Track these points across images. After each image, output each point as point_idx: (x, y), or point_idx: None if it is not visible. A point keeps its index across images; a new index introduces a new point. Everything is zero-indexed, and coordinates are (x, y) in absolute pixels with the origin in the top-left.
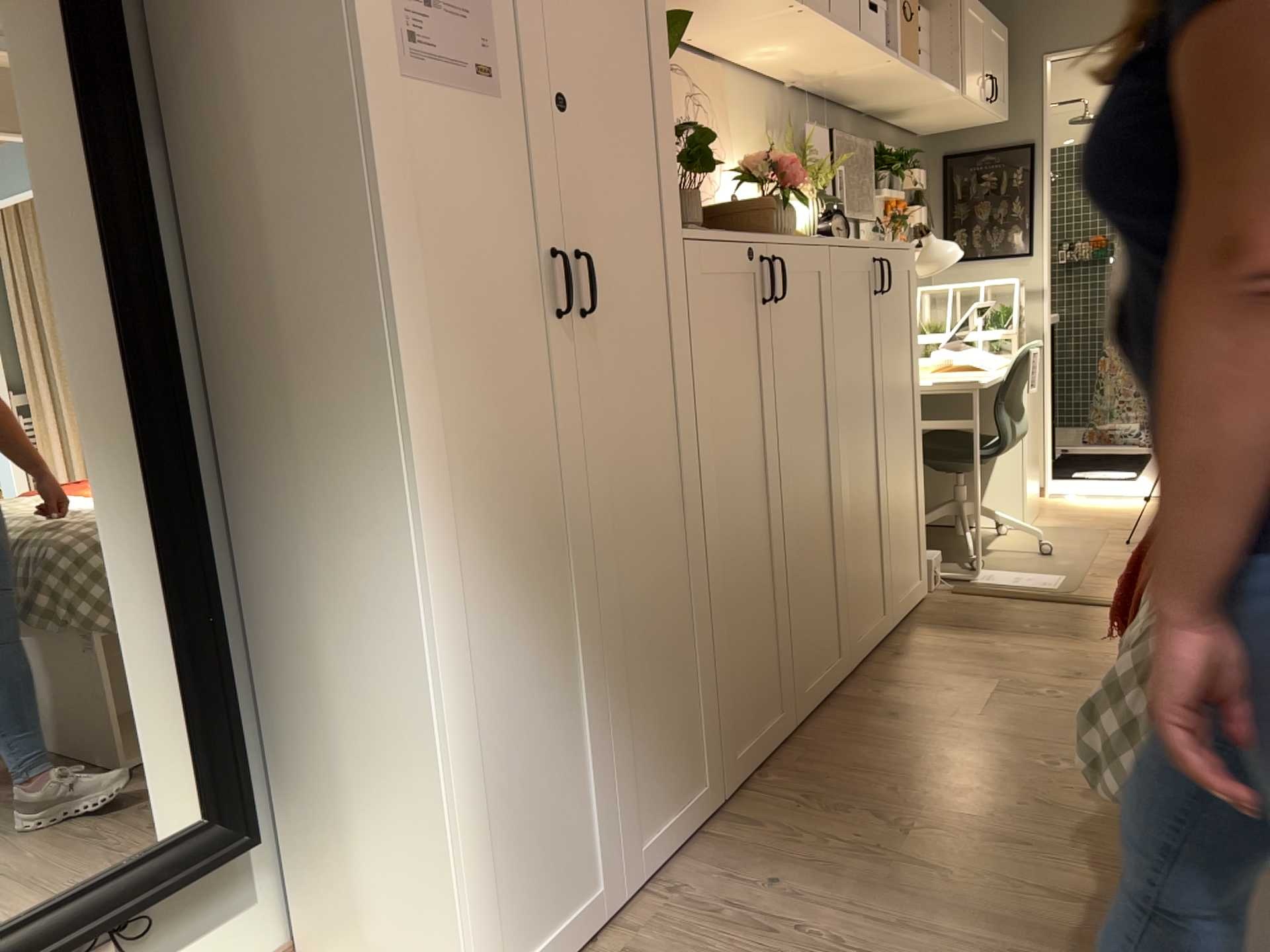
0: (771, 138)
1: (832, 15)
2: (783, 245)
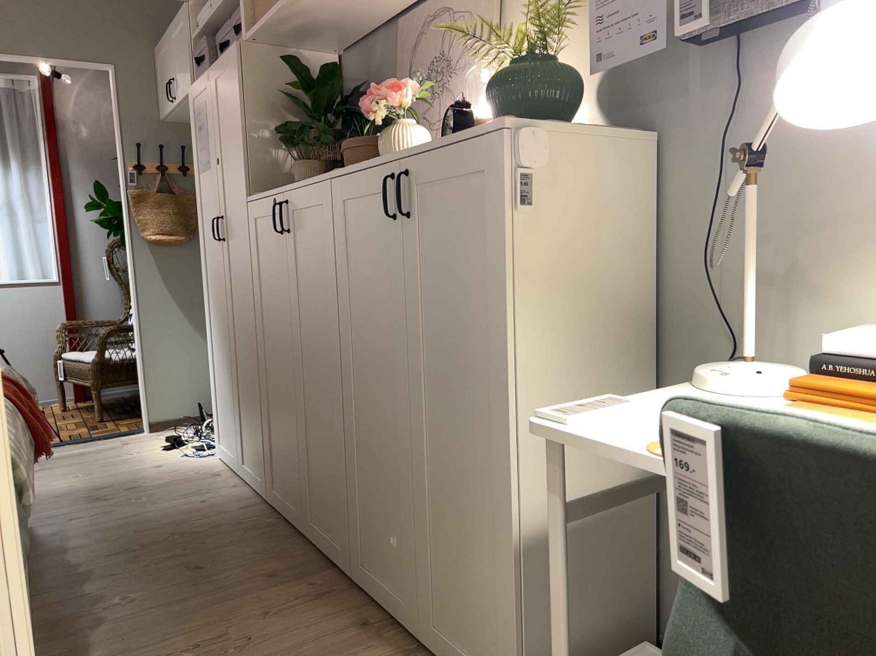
0: None
1: None
2: (290, 192)
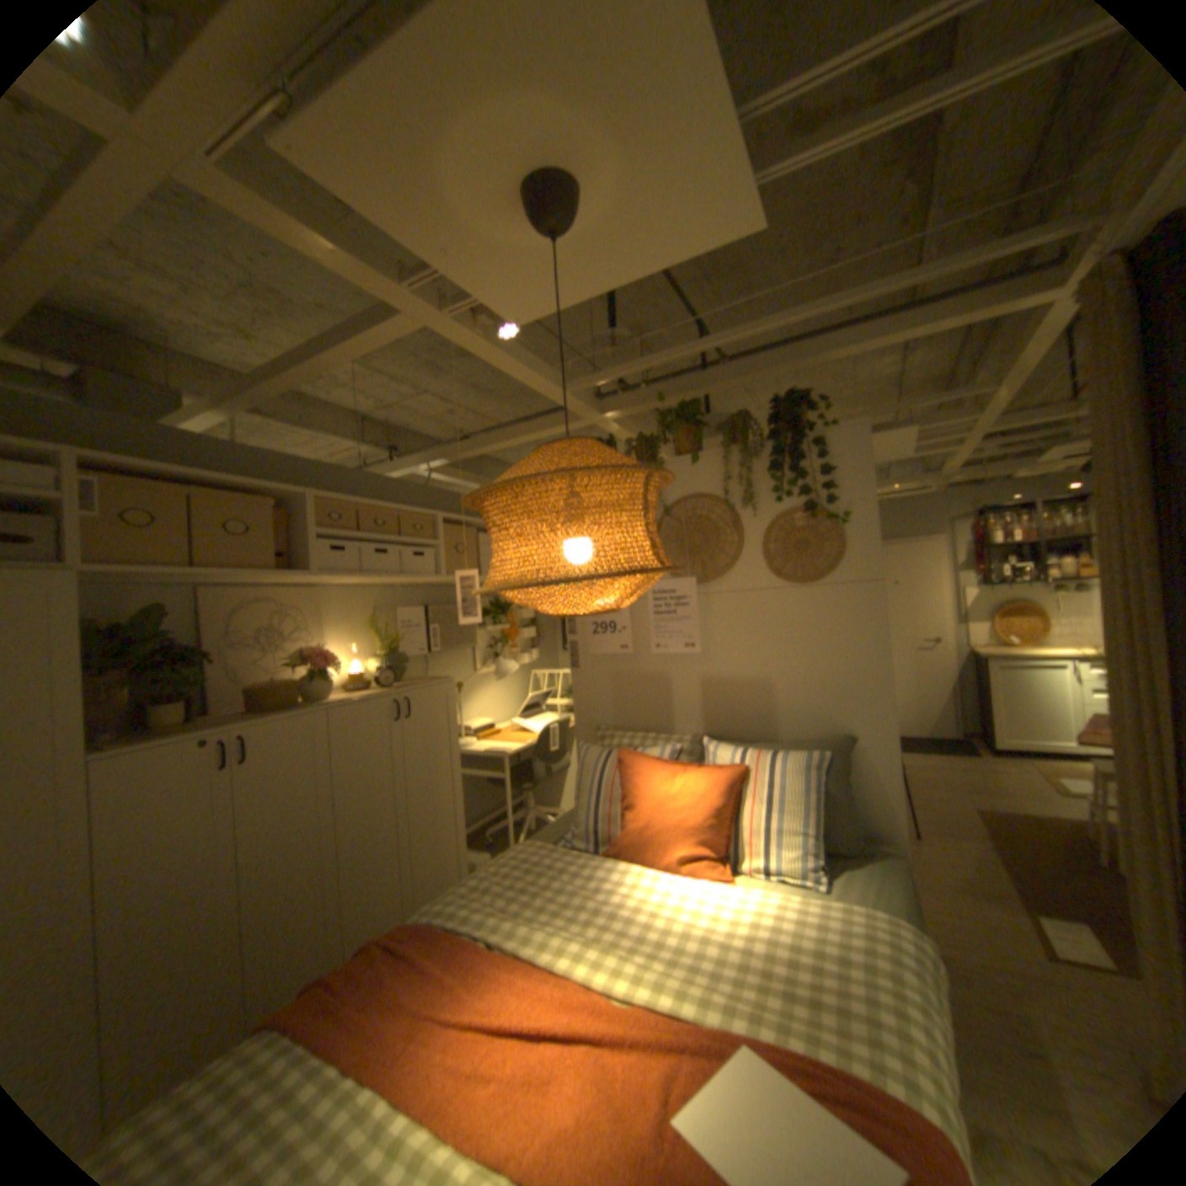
0: (366, 619)
1: (358, 568)
2: (252, 725)
